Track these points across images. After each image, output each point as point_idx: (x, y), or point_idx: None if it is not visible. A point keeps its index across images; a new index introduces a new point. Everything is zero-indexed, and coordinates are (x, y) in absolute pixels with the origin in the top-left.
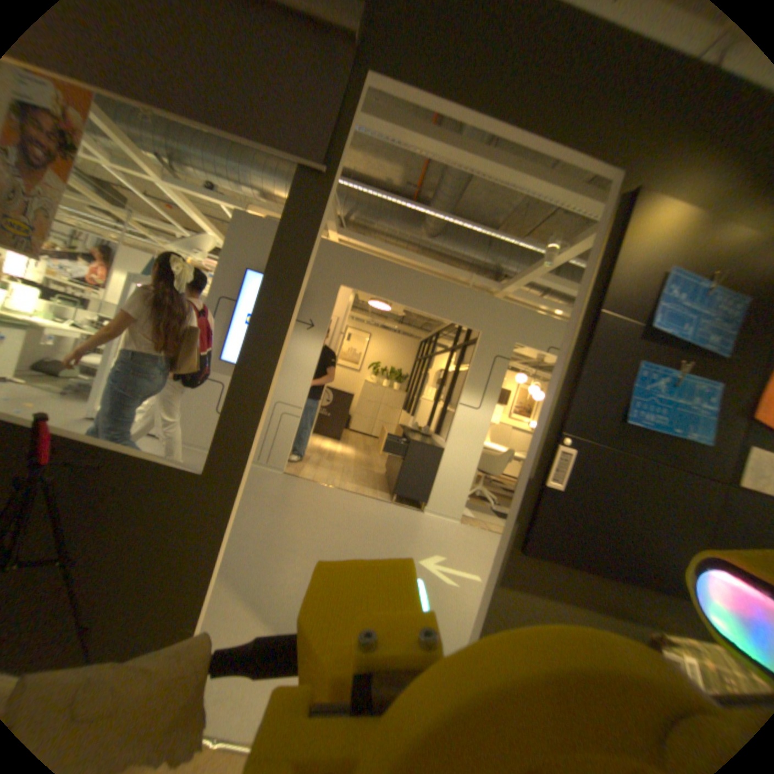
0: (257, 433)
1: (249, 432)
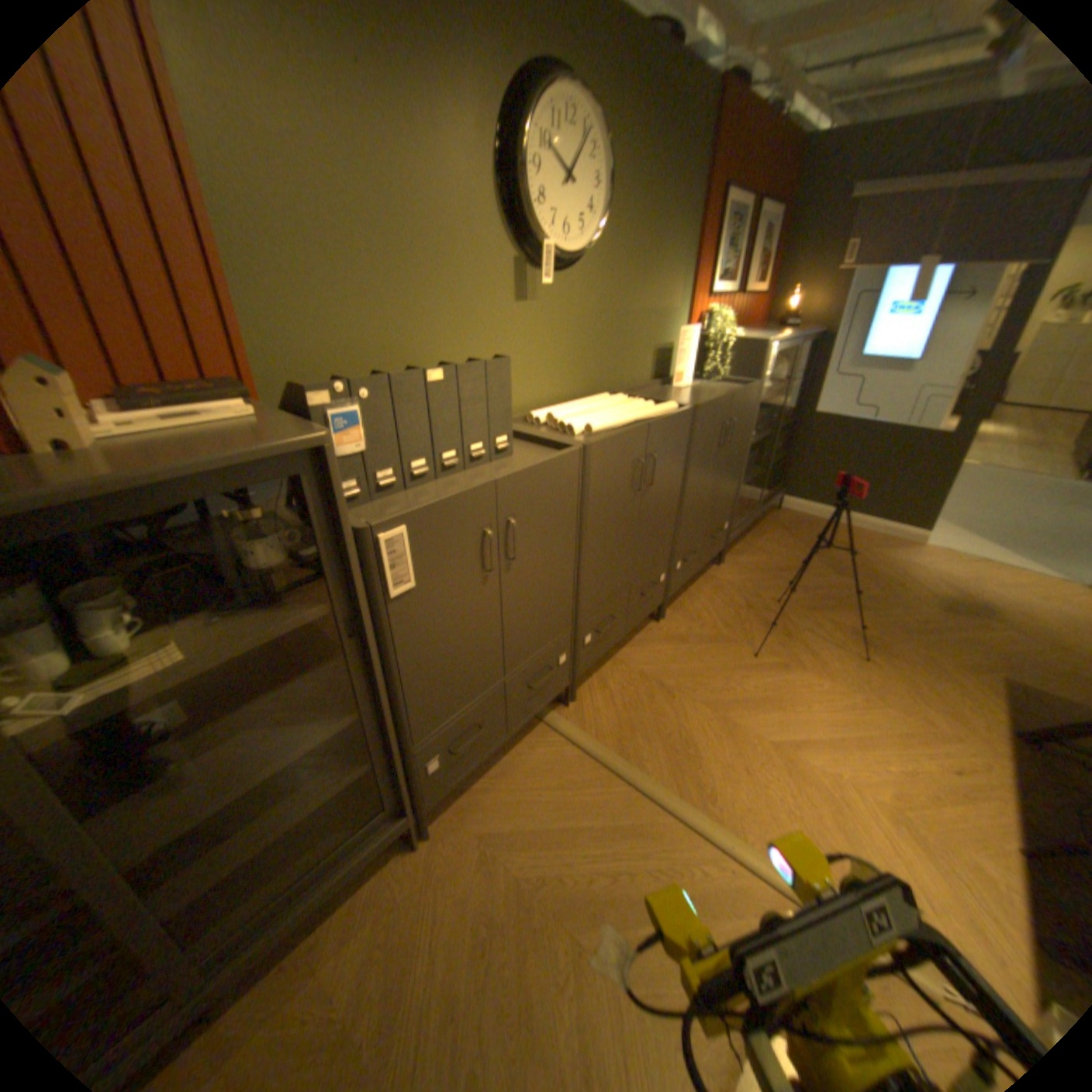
0: (986, 413)
1: (983, 413)
